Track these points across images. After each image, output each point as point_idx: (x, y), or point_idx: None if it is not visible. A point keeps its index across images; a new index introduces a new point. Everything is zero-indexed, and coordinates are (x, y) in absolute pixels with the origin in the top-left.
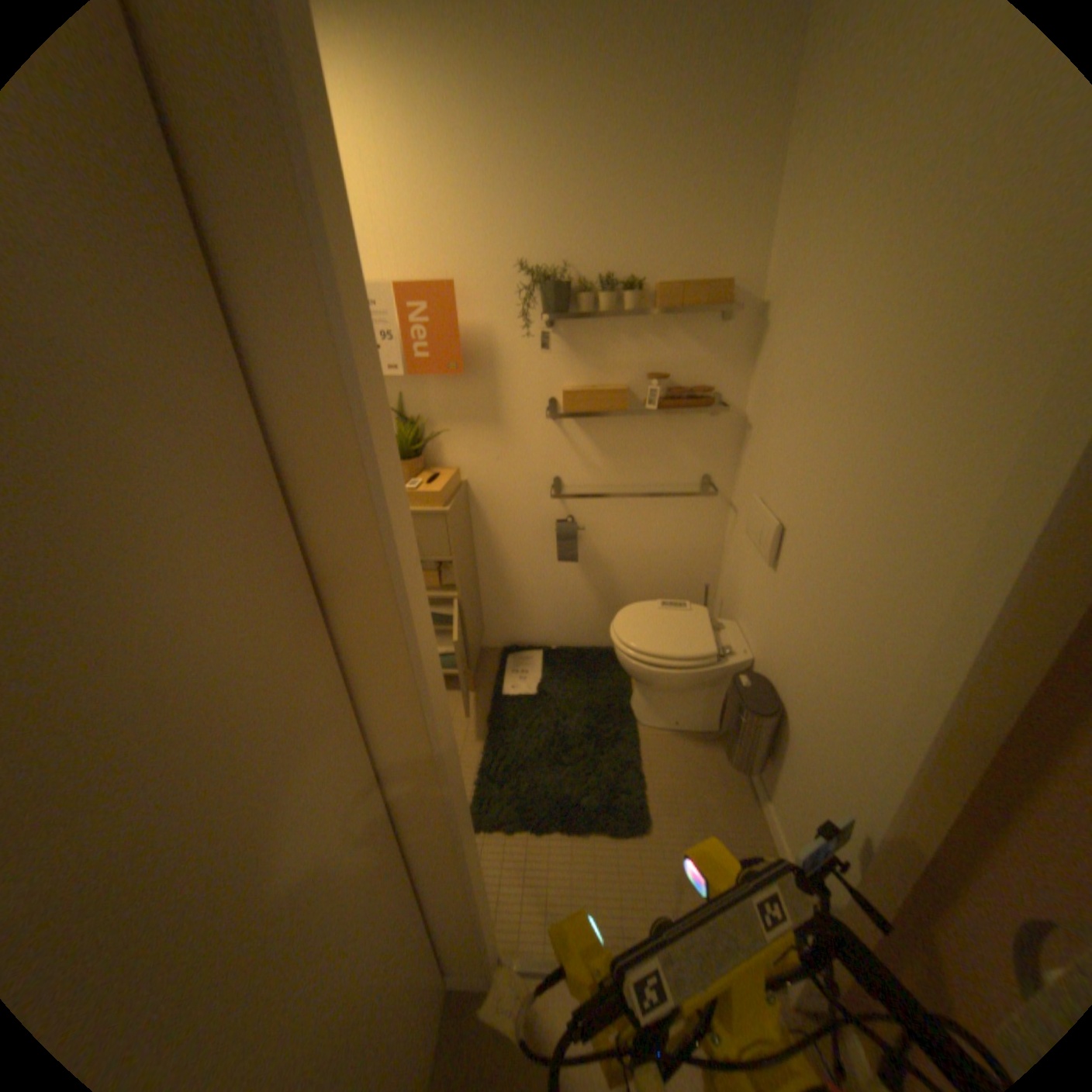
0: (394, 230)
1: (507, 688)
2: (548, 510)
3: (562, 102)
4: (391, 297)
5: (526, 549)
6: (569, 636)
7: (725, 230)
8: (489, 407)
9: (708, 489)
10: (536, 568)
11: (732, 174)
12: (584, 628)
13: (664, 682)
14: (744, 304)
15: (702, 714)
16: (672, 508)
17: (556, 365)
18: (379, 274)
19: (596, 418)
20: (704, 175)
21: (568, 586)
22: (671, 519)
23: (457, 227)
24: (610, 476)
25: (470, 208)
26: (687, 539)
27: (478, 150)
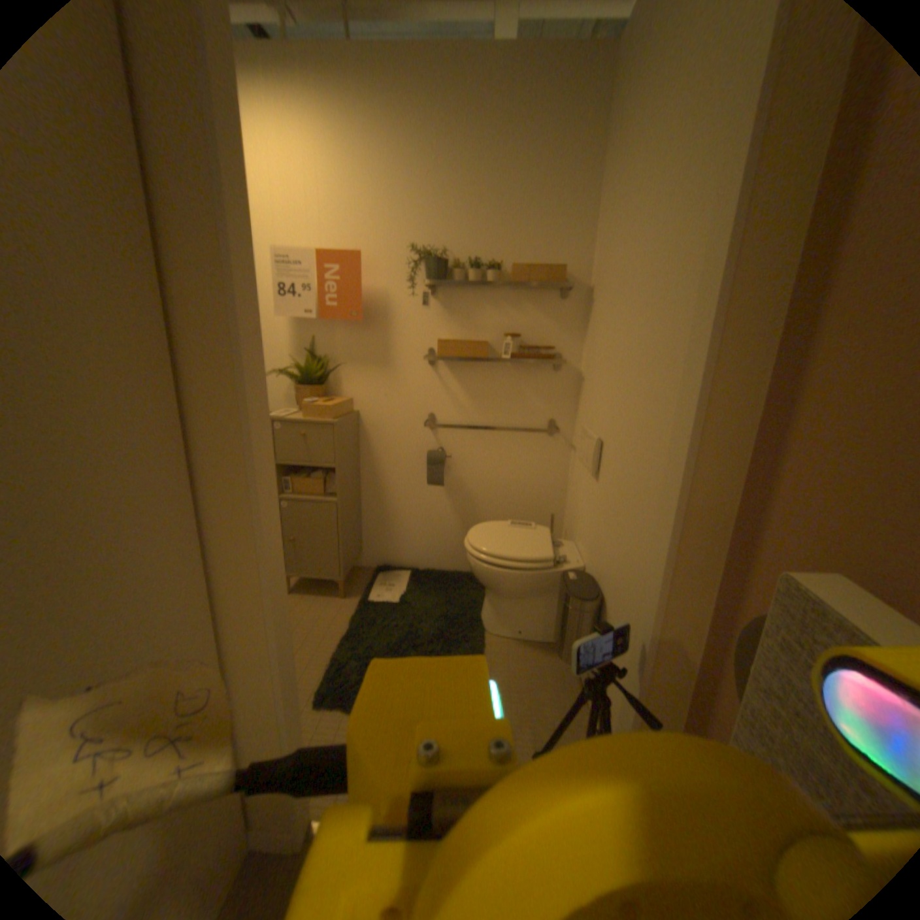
0: (323, 215)
1: (375, 594)
2: (424, 439)
3: (448, 139)
4: (315, 261)
5: (404, 473)
6: (437, 557)
7: (562, 231)
8: (382, 350)
9: (556, 430)
10: (412, 491)
11: (566, 193)
12: (451, 550)
13: (507, 580)
14: (577, 280)
15: (544, 622)
16: (526, 444)
17: (436, 320)
18: (308, 243)
19: (466, 364)
20: (547, 193)
21: (438, 509)
22: (525, 453)
23: (369, 215)
24: (476, 413)
25: (379, 203)
26: (539, 472)
27: (388, 165)
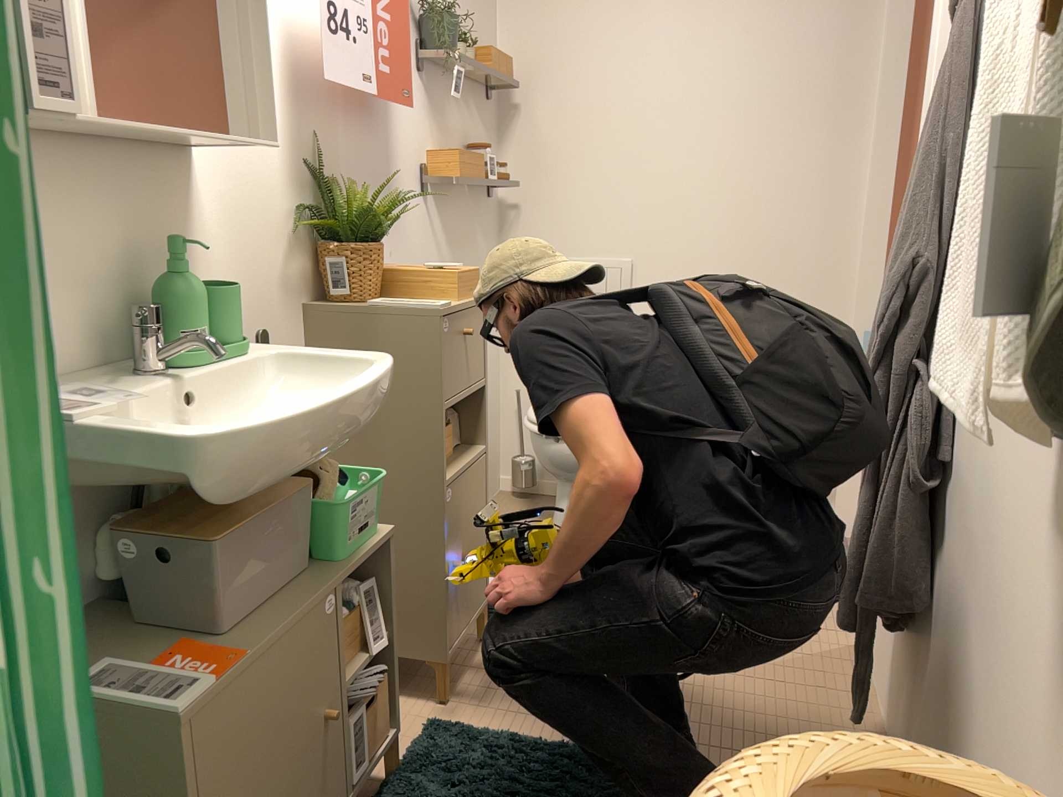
0: None
1: None
2: None
3: None
4: None
5: None
6: None
7: (483, 19)
8: (386, 171)
9: None
10: None
11: None
12: None
13: None
14: (509, 88)
15: None
16: None
17: (424, 122)
18: None
19: (444, 196)
20: None
21: None
22: None
23: None
24: None
25: None
26: None
27: None
